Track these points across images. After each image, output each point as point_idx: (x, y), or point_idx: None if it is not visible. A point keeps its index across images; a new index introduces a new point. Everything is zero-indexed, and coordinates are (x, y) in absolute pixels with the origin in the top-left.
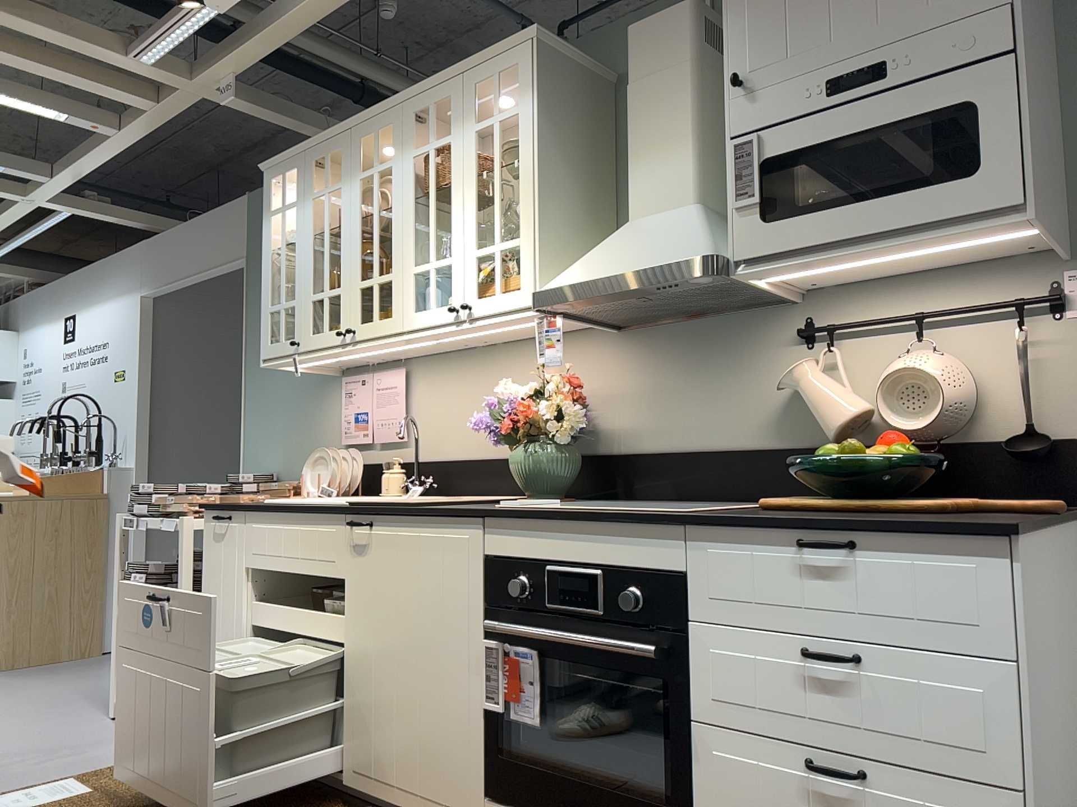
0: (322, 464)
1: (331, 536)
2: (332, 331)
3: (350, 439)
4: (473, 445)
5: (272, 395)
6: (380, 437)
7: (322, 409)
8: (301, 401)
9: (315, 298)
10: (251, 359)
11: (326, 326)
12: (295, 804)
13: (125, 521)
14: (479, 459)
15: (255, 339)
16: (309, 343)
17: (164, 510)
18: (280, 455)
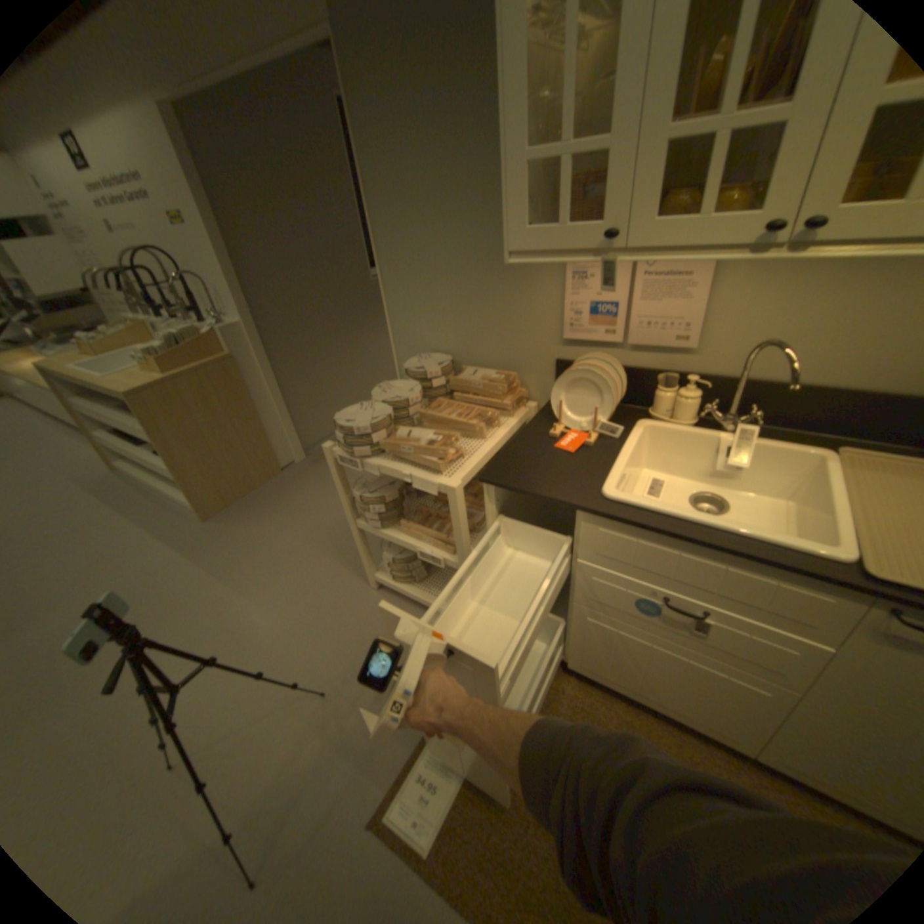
0: (580, 385)
1: (820, 604)
2: (729, 214)
3: (582, 334)
4: (846, 369)
5: (426, 261)
6: (645, 338)
7: (521, 288)
8: (479, 273)
9: (683, 132)
10: (377, 208)
11: (709, 201)
12: (684, 754)
13: (335, 455)
14: (854, 390)
15: (378, 177)
16: (649, 233)
17: (385, 446)
18: (449, 335)
